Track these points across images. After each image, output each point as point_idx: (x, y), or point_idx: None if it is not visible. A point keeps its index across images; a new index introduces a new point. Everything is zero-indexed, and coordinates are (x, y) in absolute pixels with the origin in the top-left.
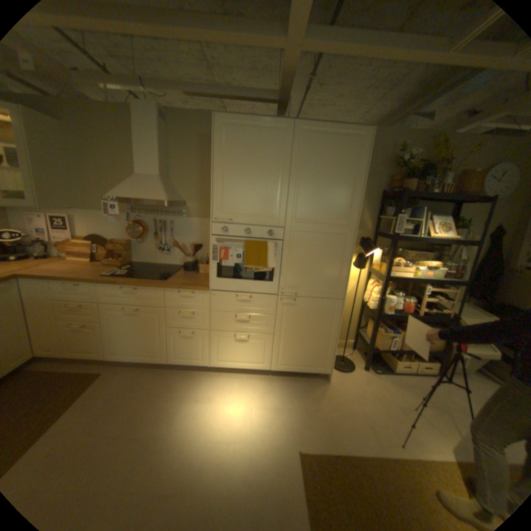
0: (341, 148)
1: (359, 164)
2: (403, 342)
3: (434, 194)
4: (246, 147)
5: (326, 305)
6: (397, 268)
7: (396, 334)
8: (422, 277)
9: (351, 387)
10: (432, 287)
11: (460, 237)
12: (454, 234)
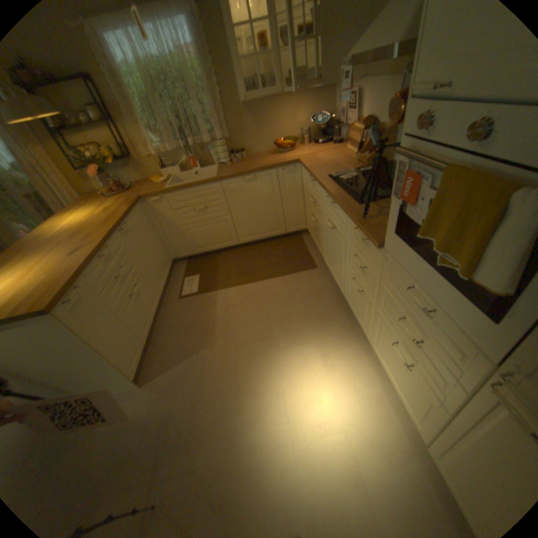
0: None
1: None
2: None
3: None
4: None
5: None
6: None
7: None
8: None
9: None
10: None
11: None
12: None
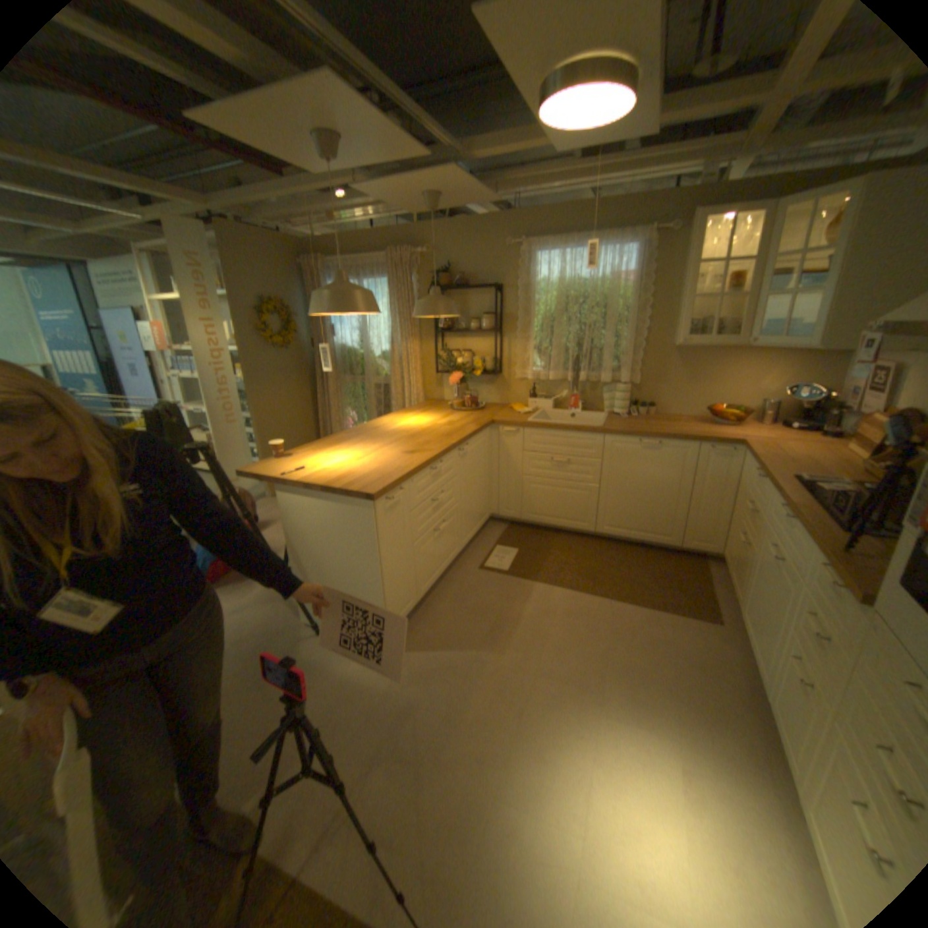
0: None
1: None
2: None
3: None
4: None
5: None
6: None
7: None
8: None
9: None
10: None
11: None
12: None
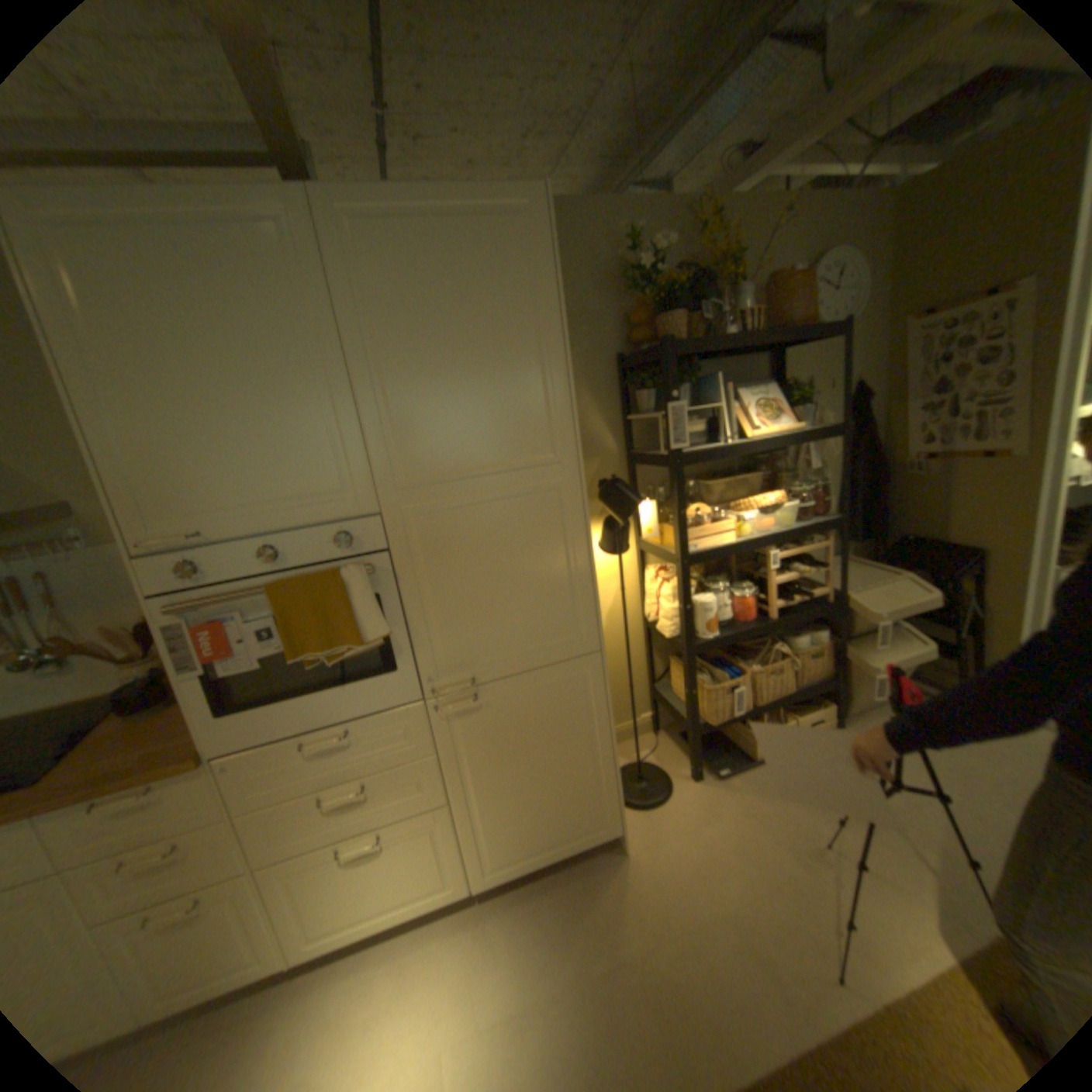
0: (473, 252)
1: (536, 290)
2: (754, 690)
3: (728, 338)
4: (164, 293)
5: (563, 681)
6: (698, 531)
7: (735, 677)
8: (754, 535)
9: (678, 847)
10: (778, 547)
11: (805, 424)
12: (792, 422)
